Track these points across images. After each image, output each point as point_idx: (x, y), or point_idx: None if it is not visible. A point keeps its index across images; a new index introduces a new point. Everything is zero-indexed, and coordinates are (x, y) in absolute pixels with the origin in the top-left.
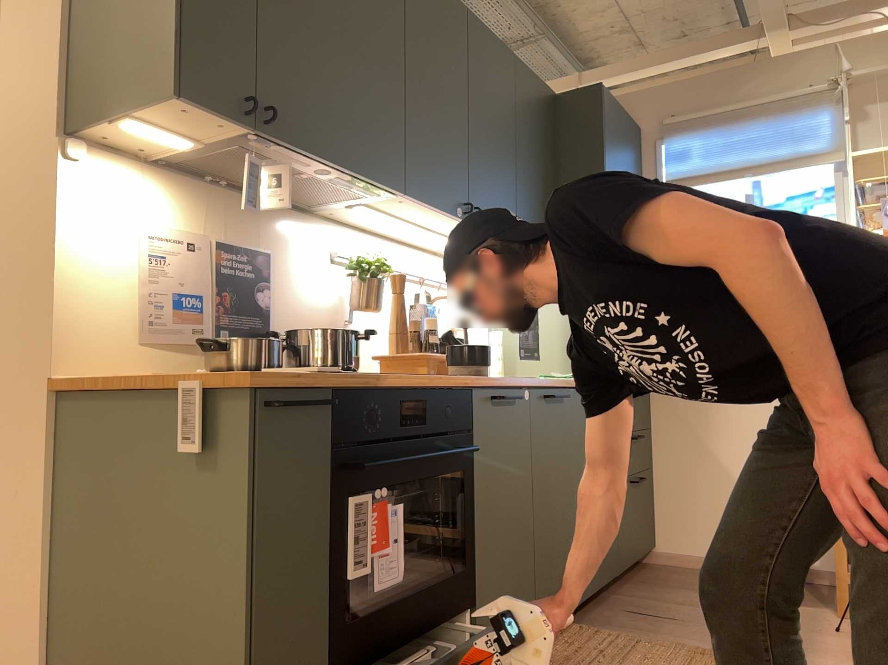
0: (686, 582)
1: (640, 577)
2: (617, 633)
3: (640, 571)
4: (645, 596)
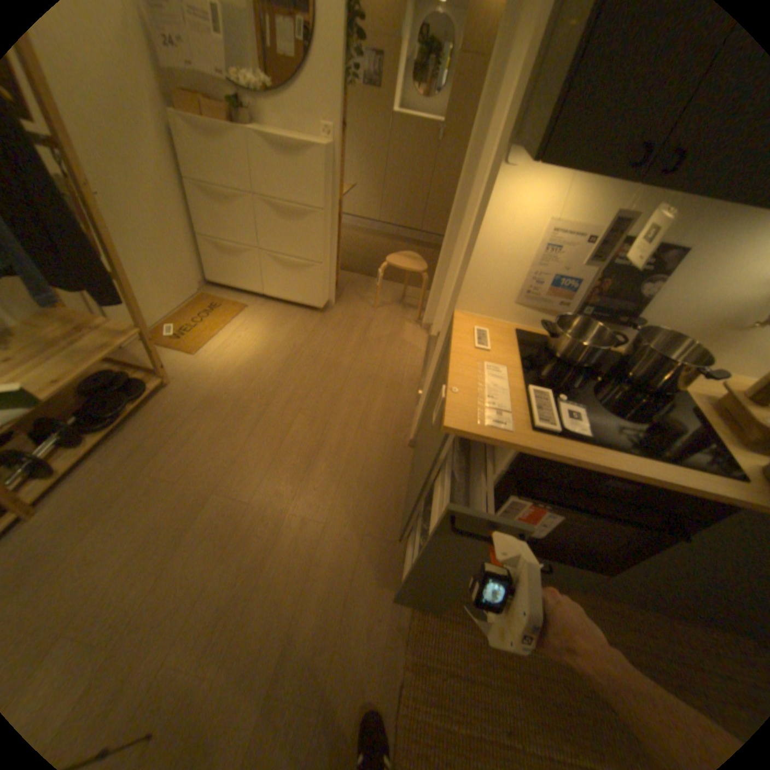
0: None
1: None
2: None
3: None
4: None
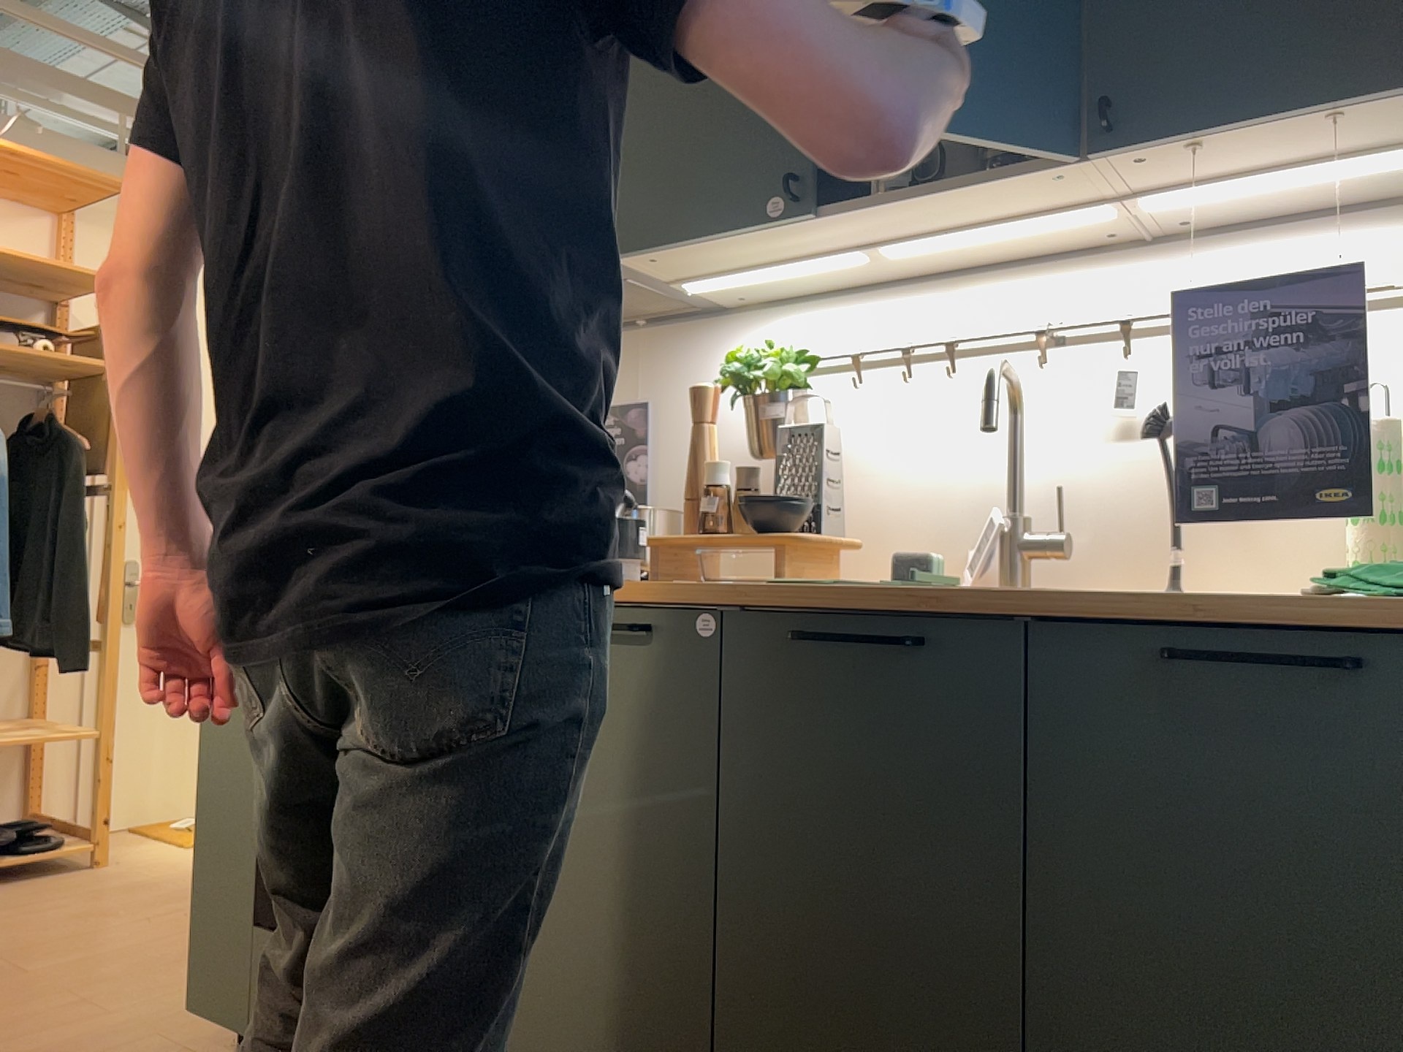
0: None
1: None
2: None
3: None
4: None
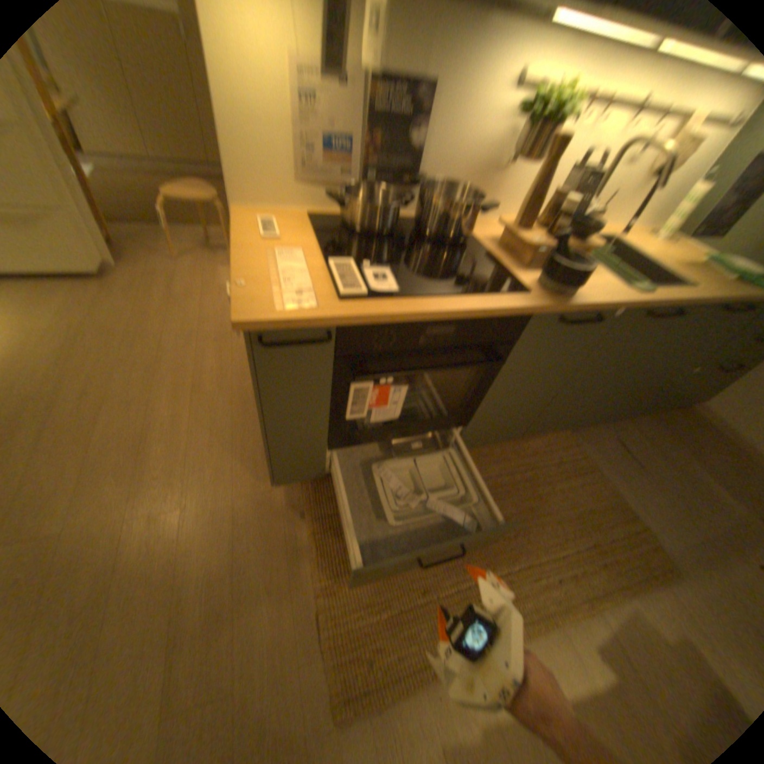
0: (695, 442)
1: (666, 415)
2: (588, 455)
3: (673, 410)
4: (648, 434)
